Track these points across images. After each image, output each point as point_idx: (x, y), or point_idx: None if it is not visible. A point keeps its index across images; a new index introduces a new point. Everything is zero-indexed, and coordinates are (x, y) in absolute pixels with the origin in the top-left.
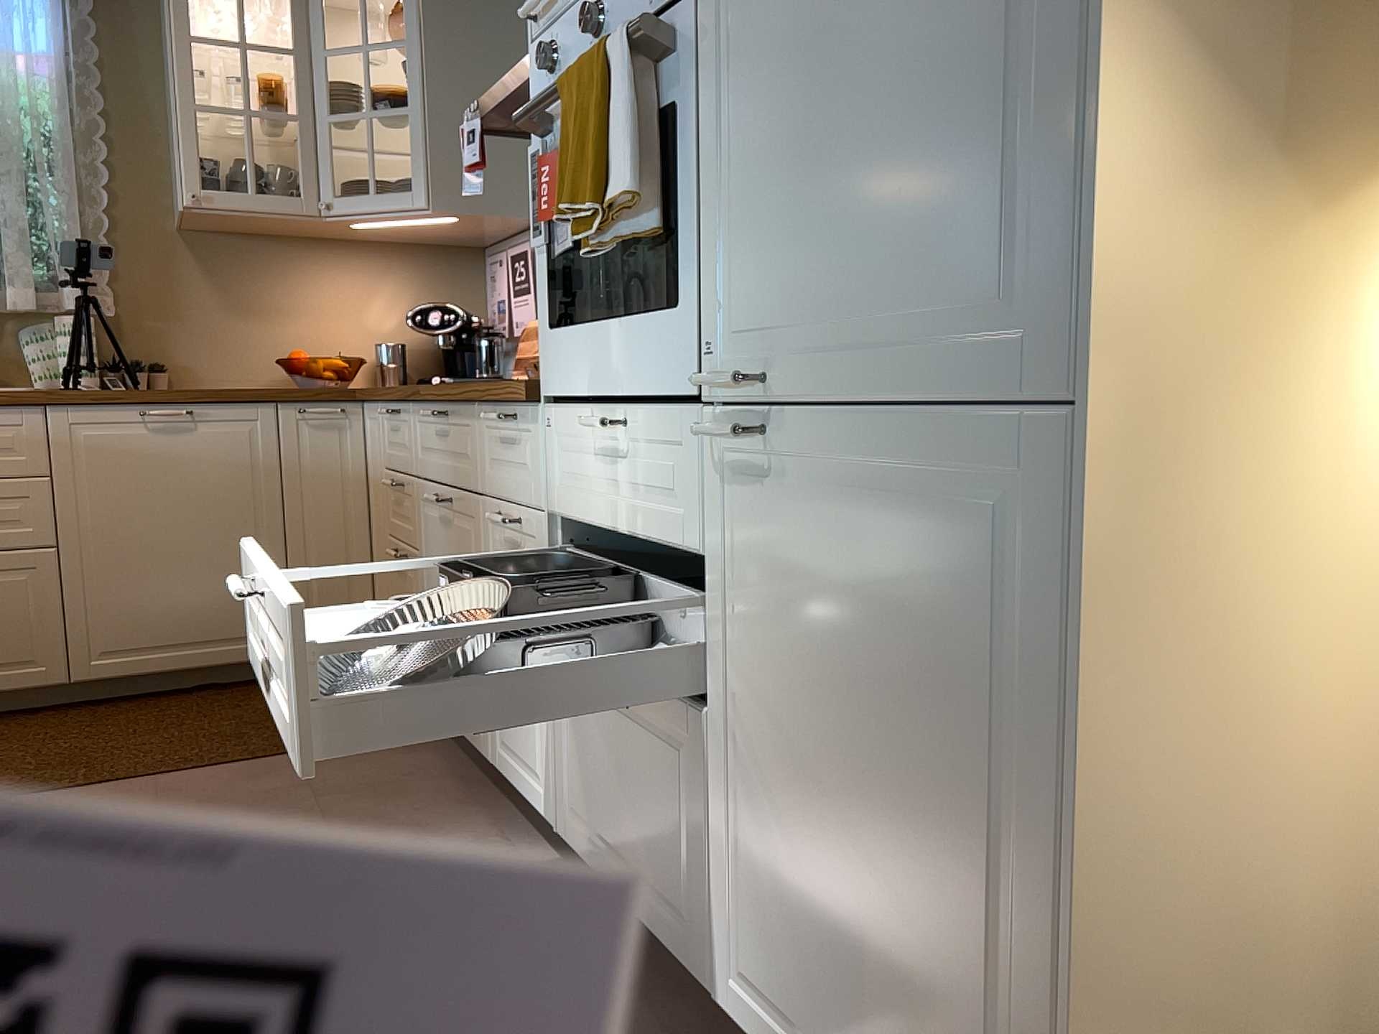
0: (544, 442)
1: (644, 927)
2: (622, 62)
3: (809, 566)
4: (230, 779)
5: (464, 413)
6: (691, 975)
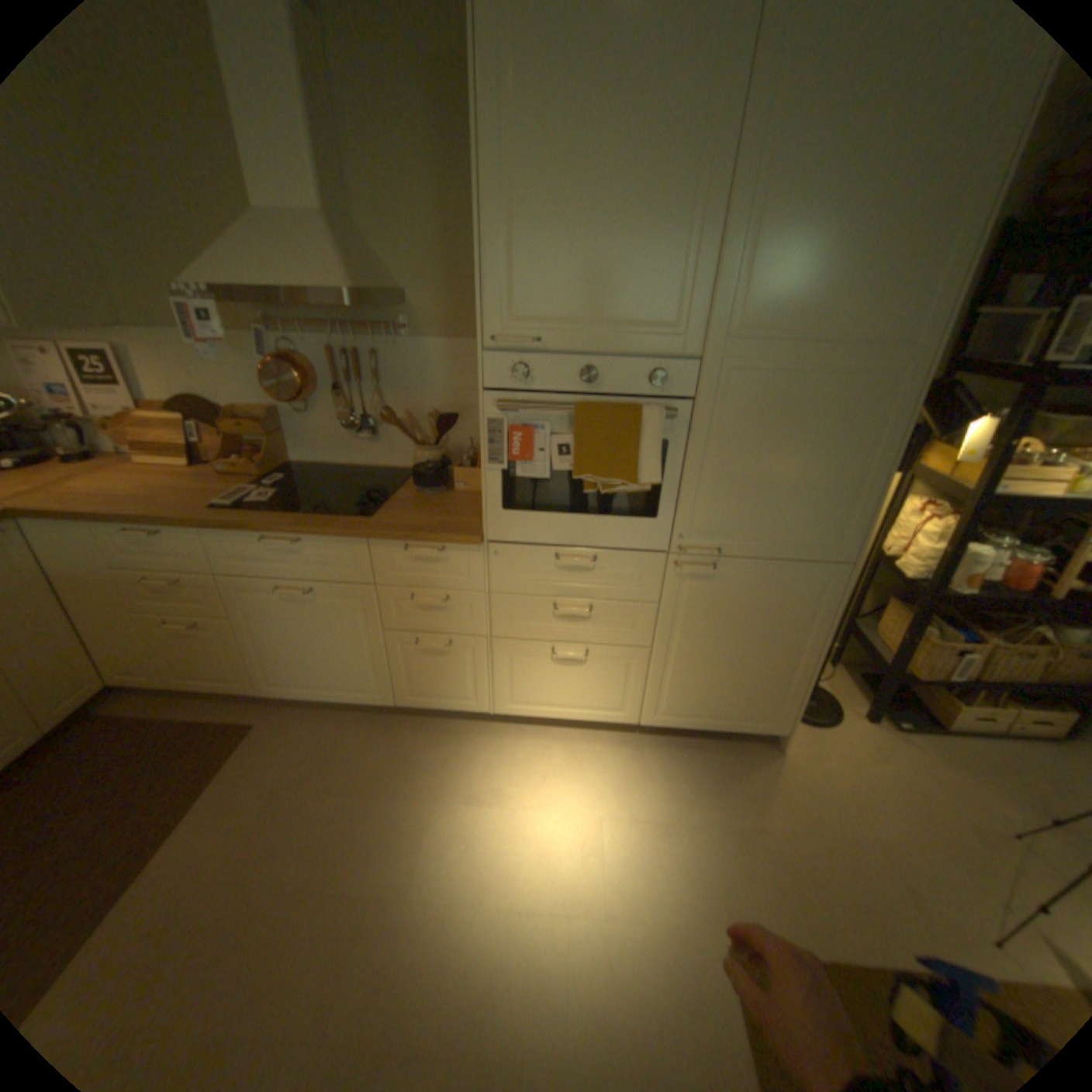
0: (483, 561)
1: (579, 721)
2: (650, 424)
3: (724, 601)
4: (202, 828)
5: (338, 541)
6: (617, 723)
